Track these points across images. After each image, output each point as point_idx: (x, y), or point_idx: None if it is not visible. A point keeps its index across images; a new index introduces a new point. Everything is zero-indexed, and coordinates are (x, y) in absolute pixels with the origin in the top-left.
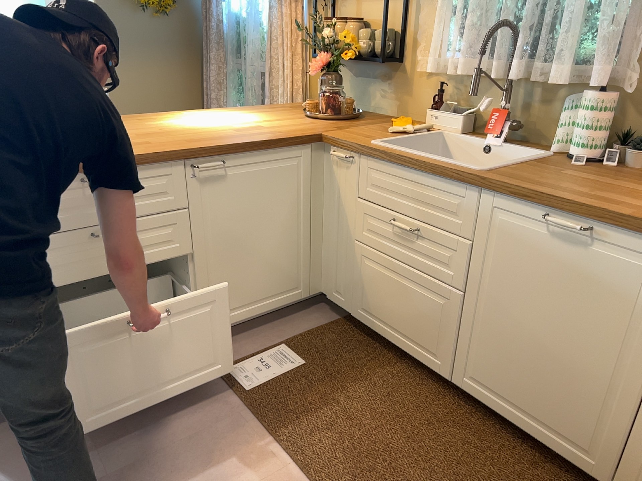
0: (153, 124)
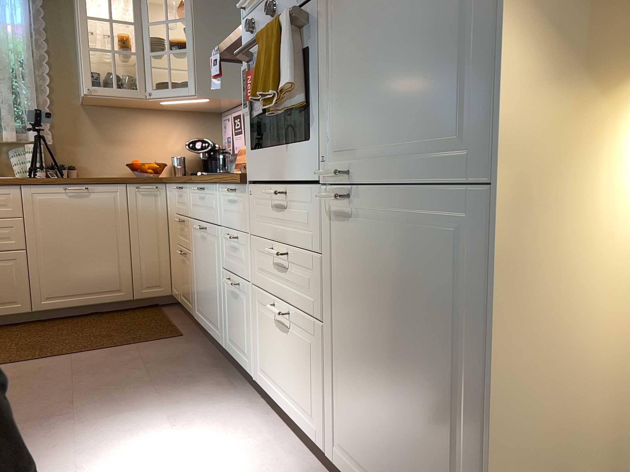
0: None
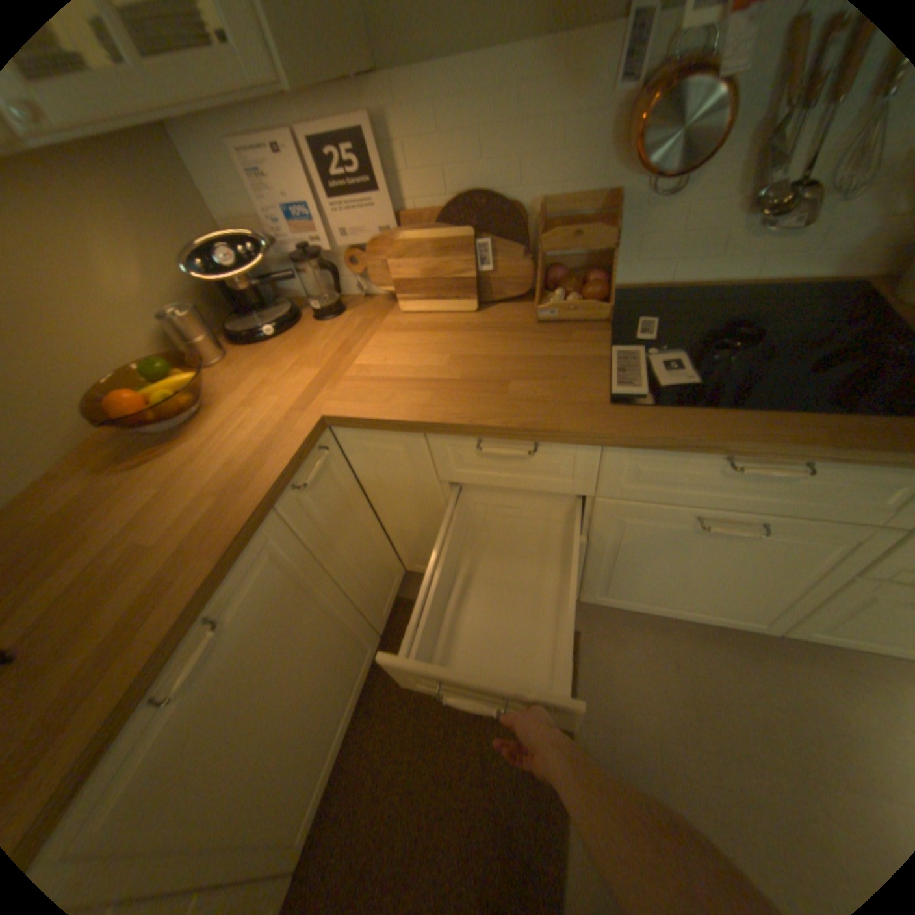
0: None
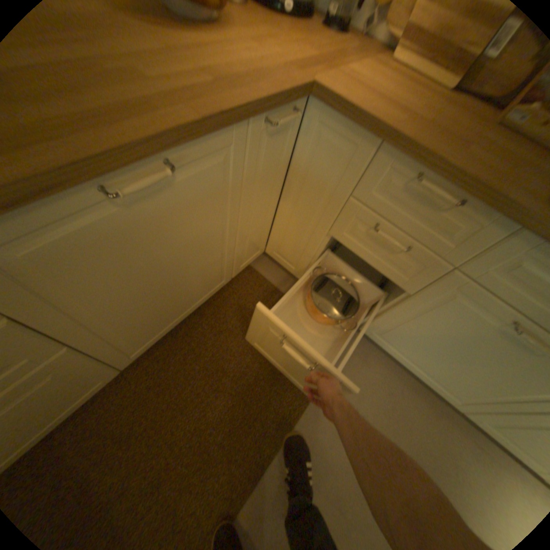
0: None
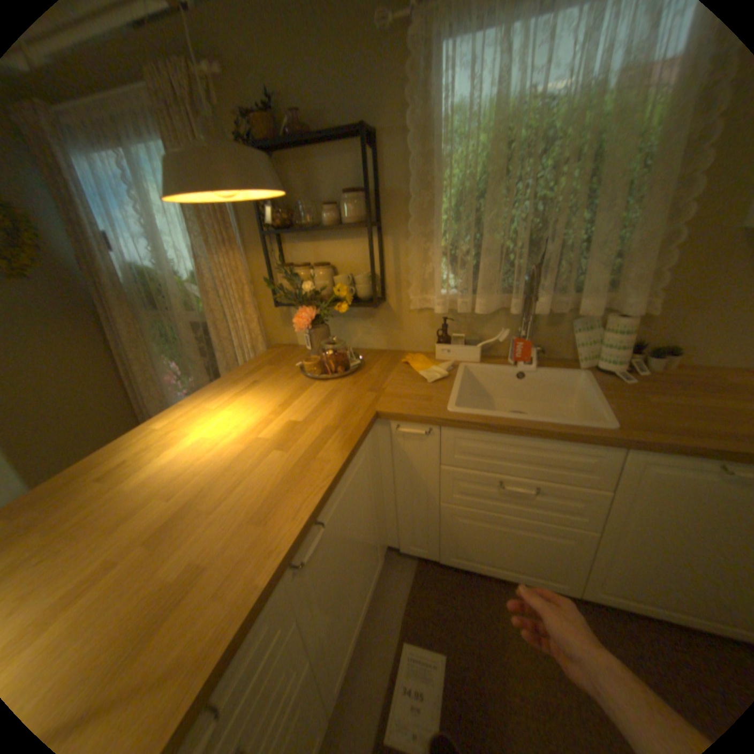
0: (137, 483)
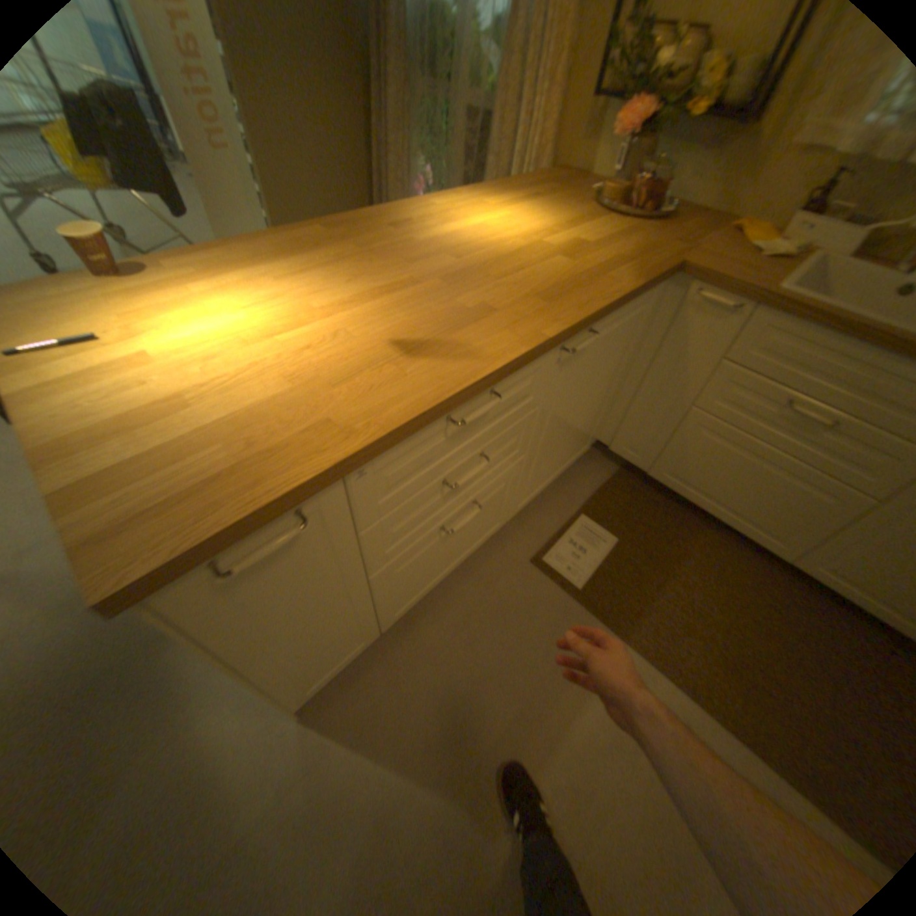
0: (425, 239)
